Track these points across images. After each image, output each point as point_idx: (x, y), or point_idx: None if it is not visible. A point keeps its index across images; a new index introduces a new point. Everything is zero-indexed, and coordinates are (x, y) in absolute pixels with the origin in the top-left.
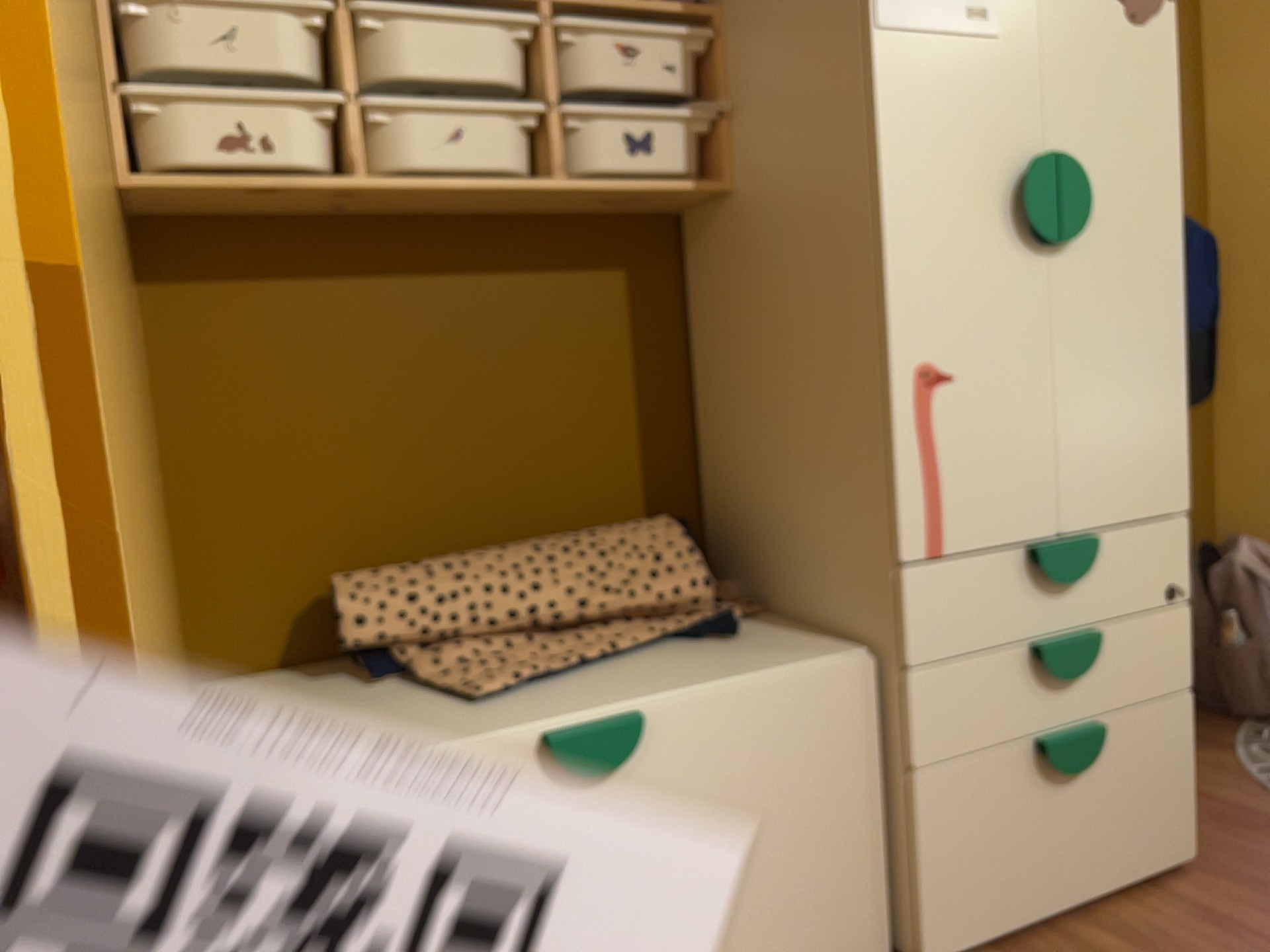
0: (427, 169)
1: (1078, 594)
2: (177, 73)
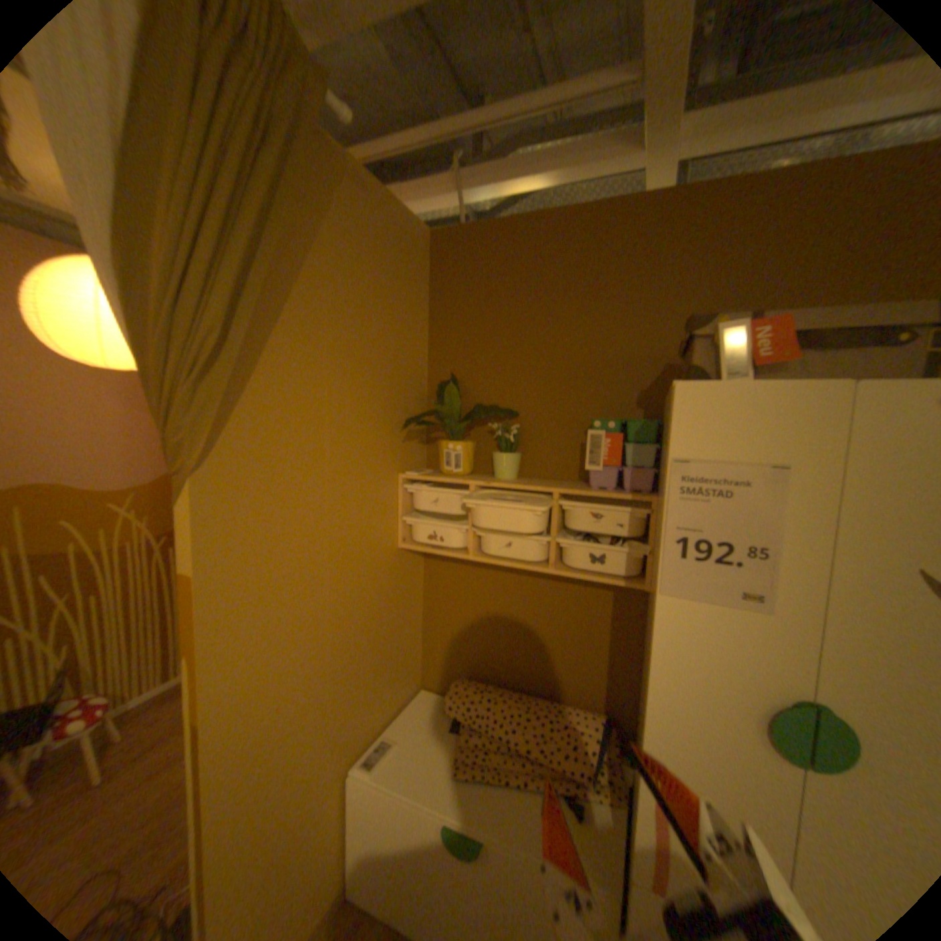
0: (495, 556)
1: None
2: (422, 510)
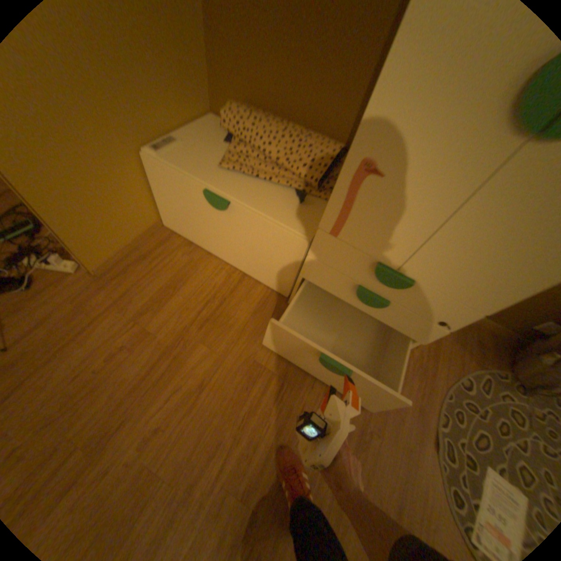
0: None
1: (391, 289)
2: None
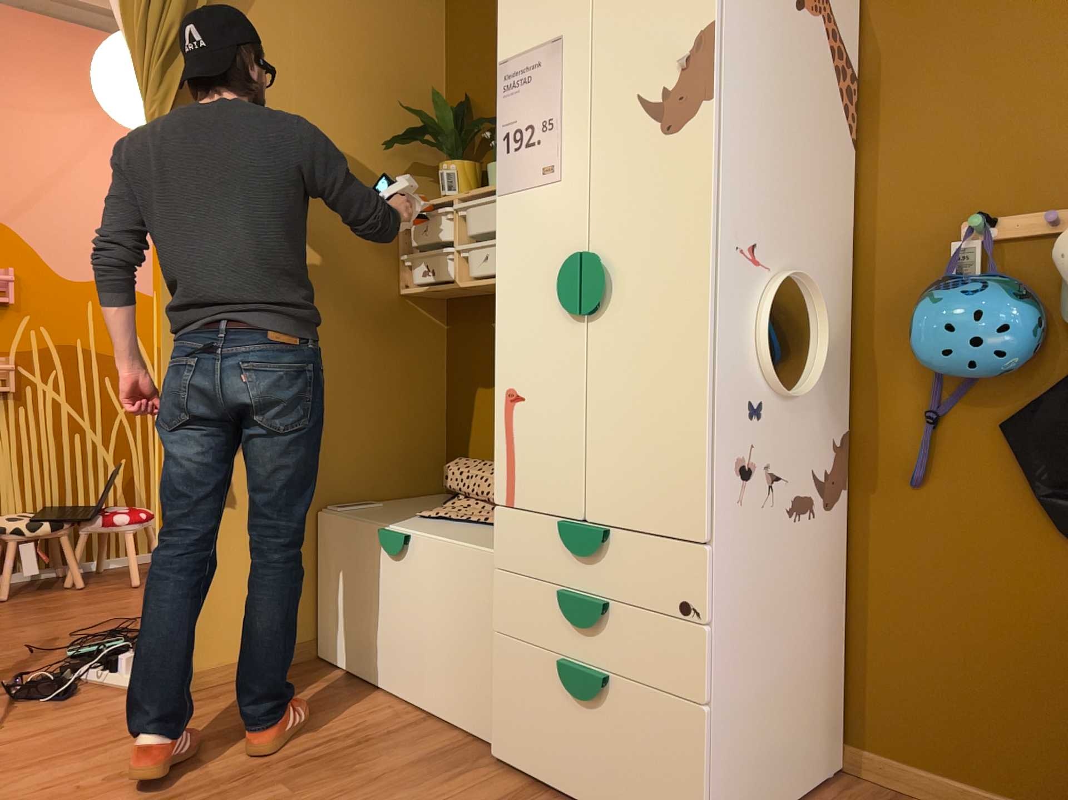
0: (475, 275)
1: (598, 570)
2: (420, 246)
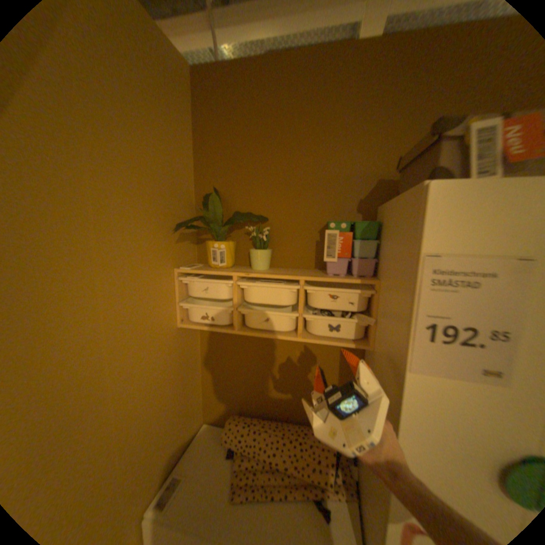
0: (255, 330)
1: None
2: (195, 296)
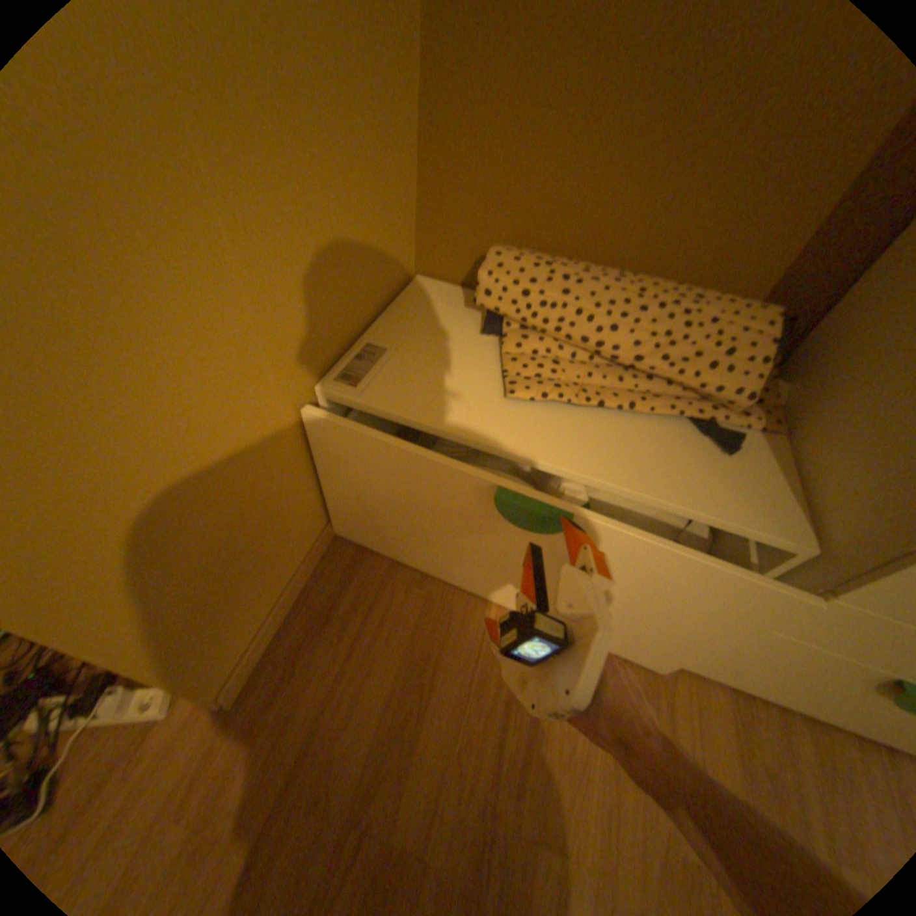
0: None
1: None
2: None
